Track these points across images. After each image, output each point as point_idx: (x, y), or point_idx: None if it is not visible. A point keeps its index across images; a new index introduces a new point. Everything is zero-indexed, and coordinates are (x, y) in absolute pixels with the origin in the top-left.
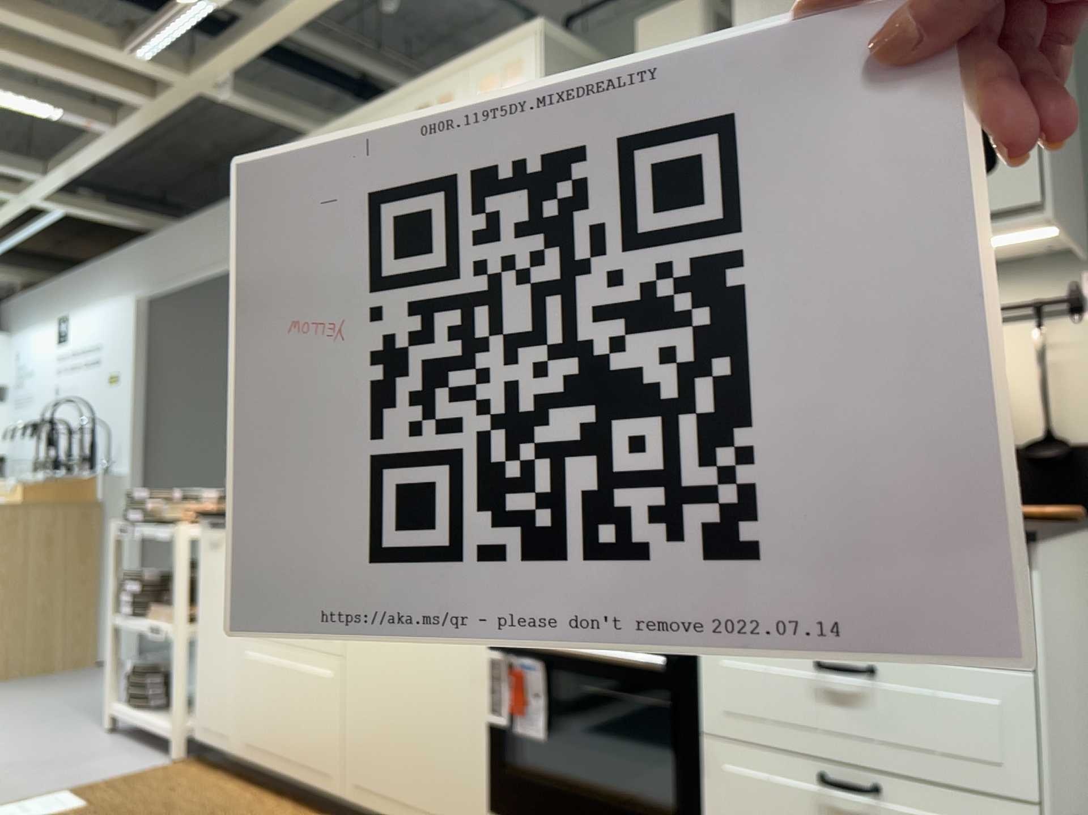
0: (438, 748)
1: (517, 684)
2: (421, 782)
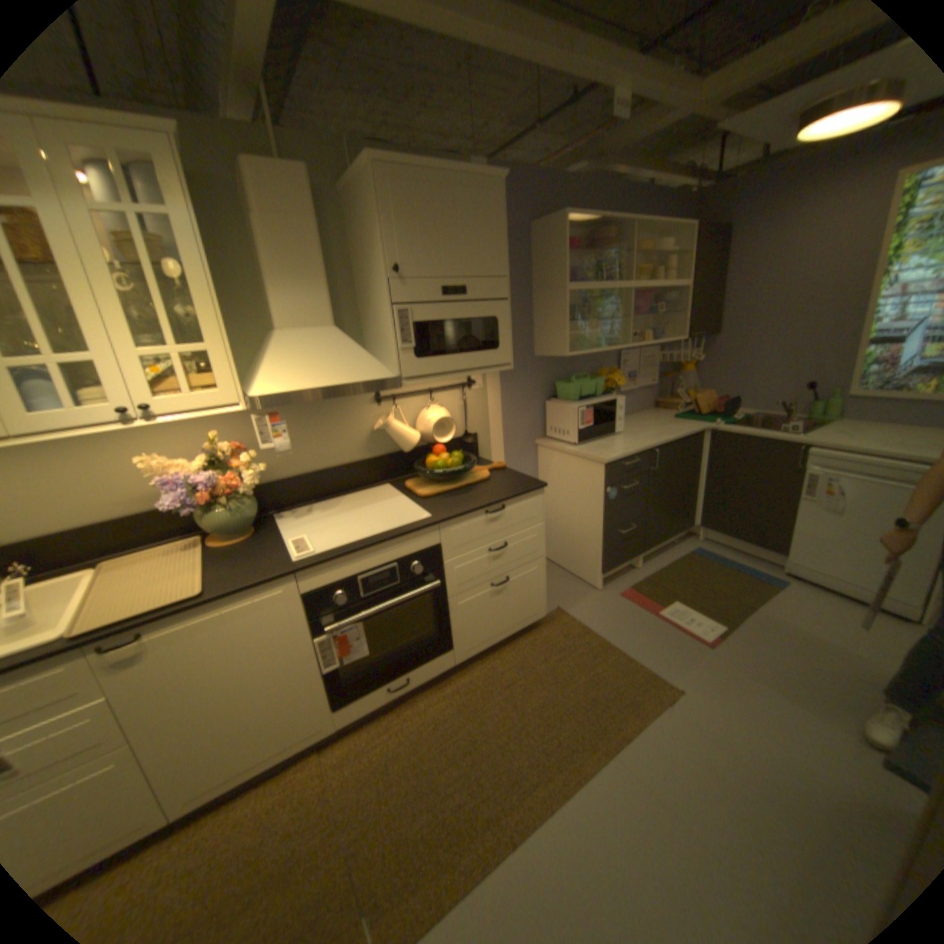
0: (280, 714)
1: (342, 642)
2: (267, 743)
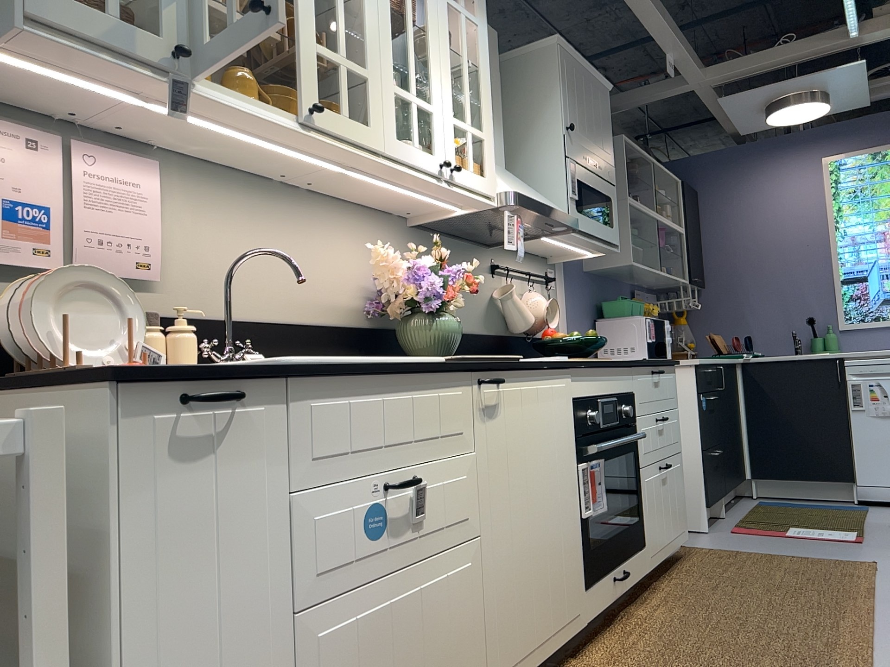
0: (560, 564)
1: (593, 480)
2: (551, 606)
